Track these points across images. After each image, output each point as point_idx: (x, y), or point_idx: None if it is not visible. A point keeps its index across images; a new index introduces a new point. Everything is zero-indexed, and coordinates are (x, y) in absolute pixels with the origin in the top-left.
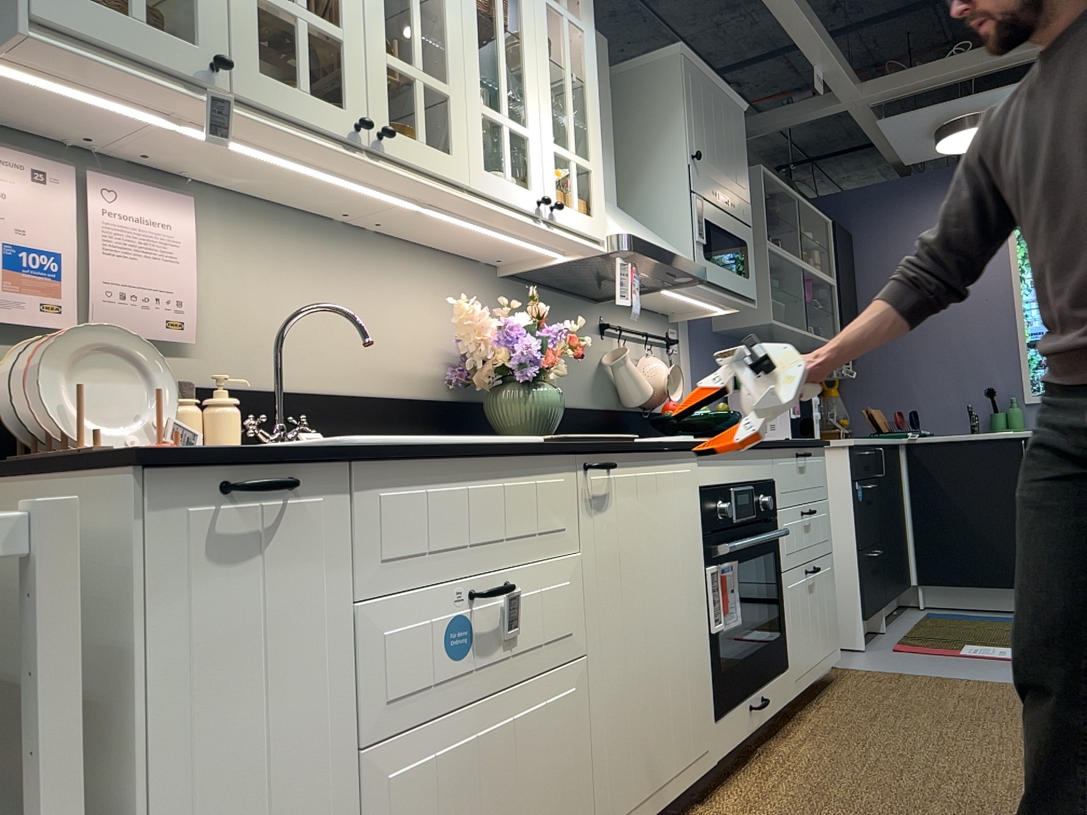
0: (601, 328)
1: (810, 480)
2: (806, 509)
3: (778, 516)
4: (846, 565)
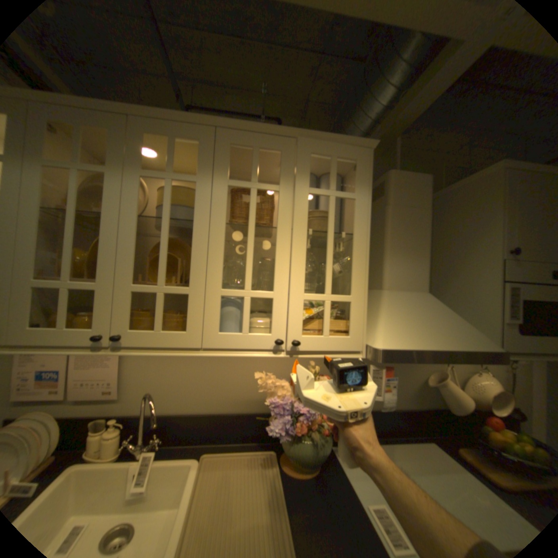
0: None
1: None
2: None
3: None
4: None
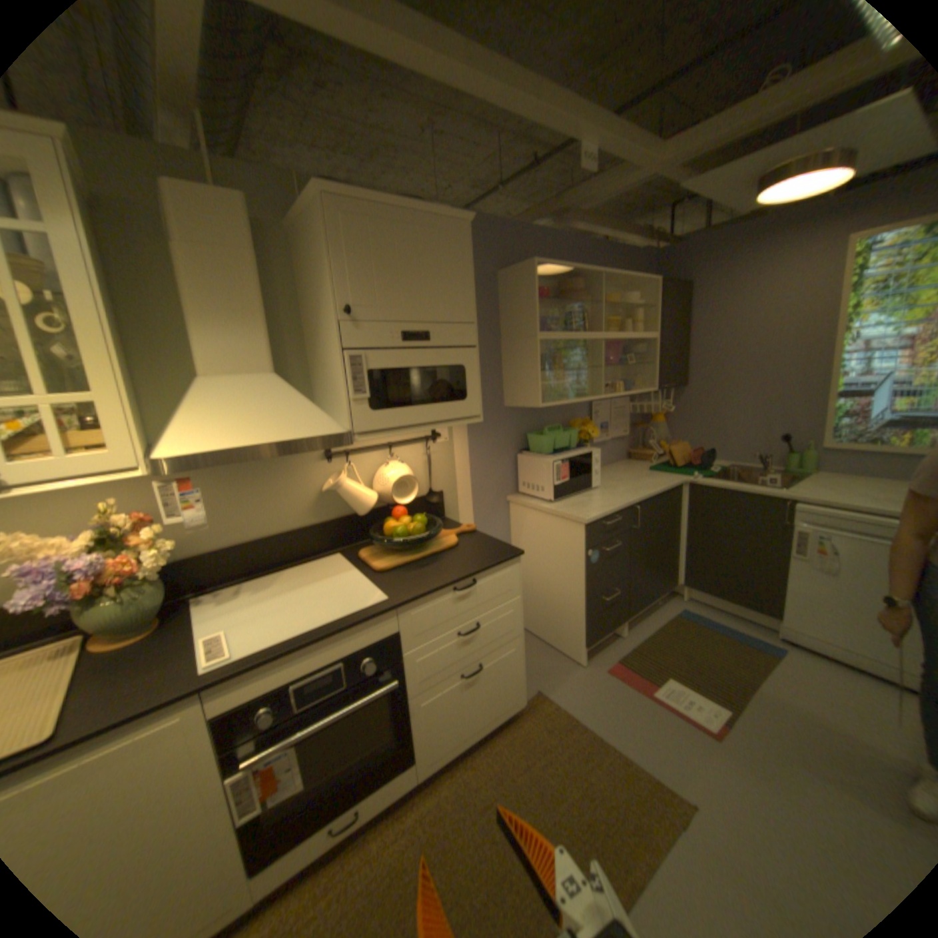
0: (322, 456)
1: (477, 600)
2: (465, 629)
3: (403, 660)
4: (577, 608)
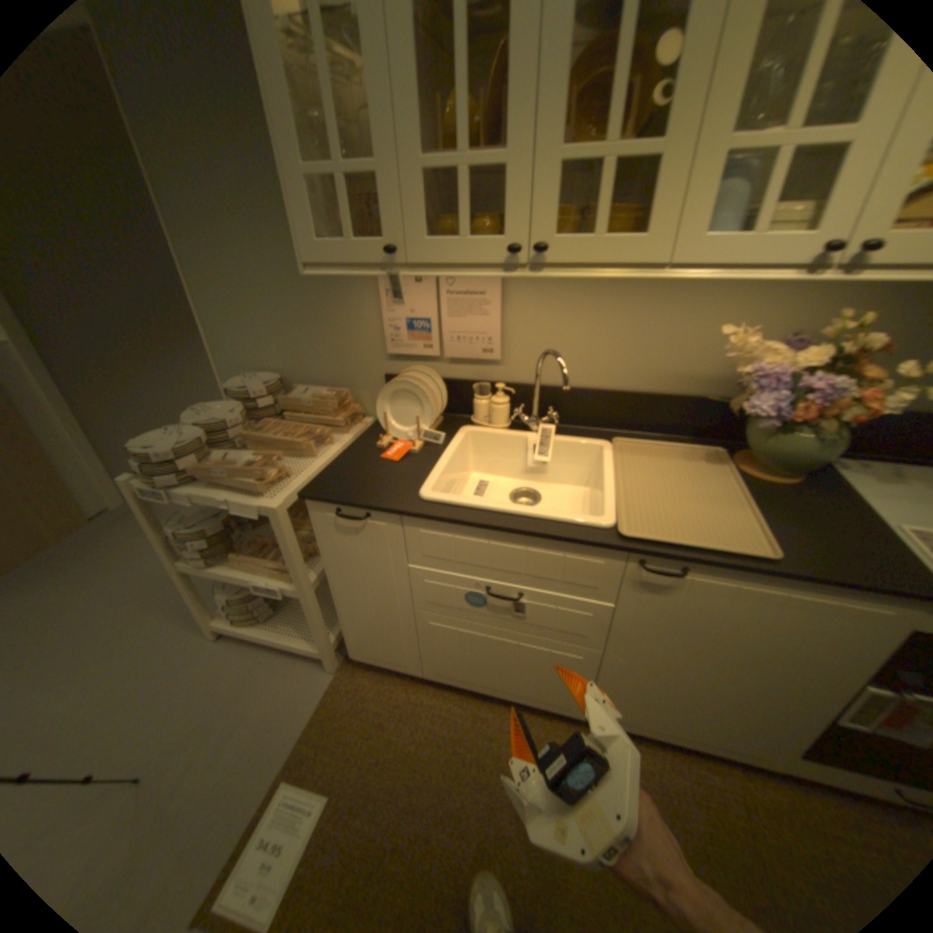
0: None
1: None
2: None
3: None
4: None
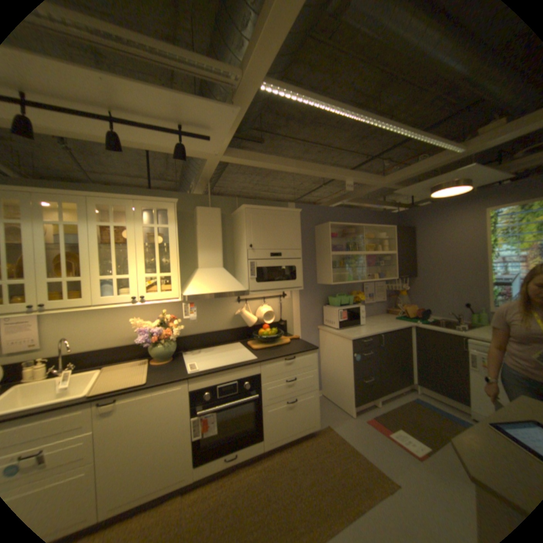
0: (236, 300)
1: (295, 367)
2: (289, 379)
3: (261, 387)
4: (350, 385)
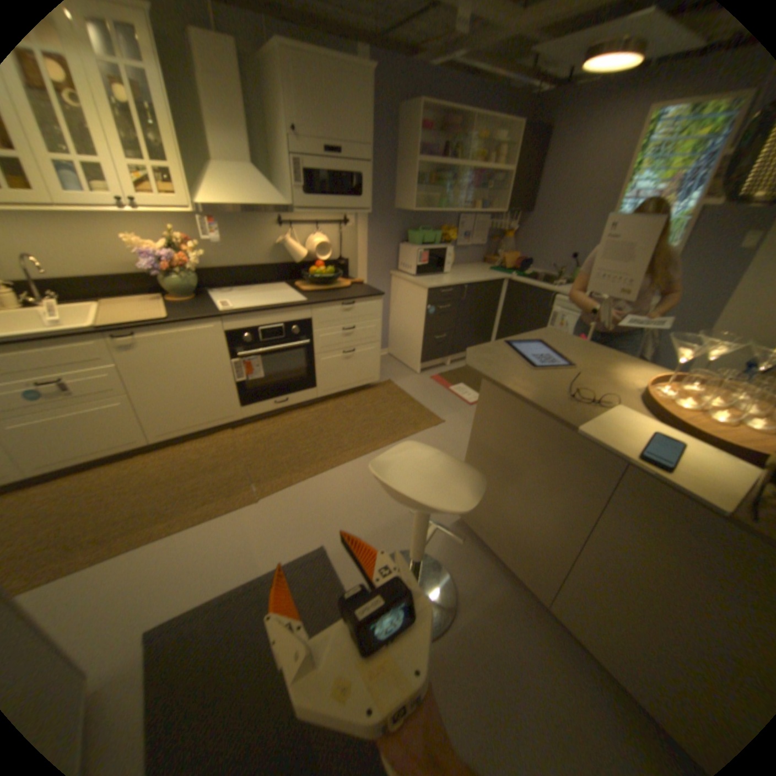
0: (278, 222)
1: (355, 314)
2: (348, 327)
3: (314, 333)
4: (419, 340)
